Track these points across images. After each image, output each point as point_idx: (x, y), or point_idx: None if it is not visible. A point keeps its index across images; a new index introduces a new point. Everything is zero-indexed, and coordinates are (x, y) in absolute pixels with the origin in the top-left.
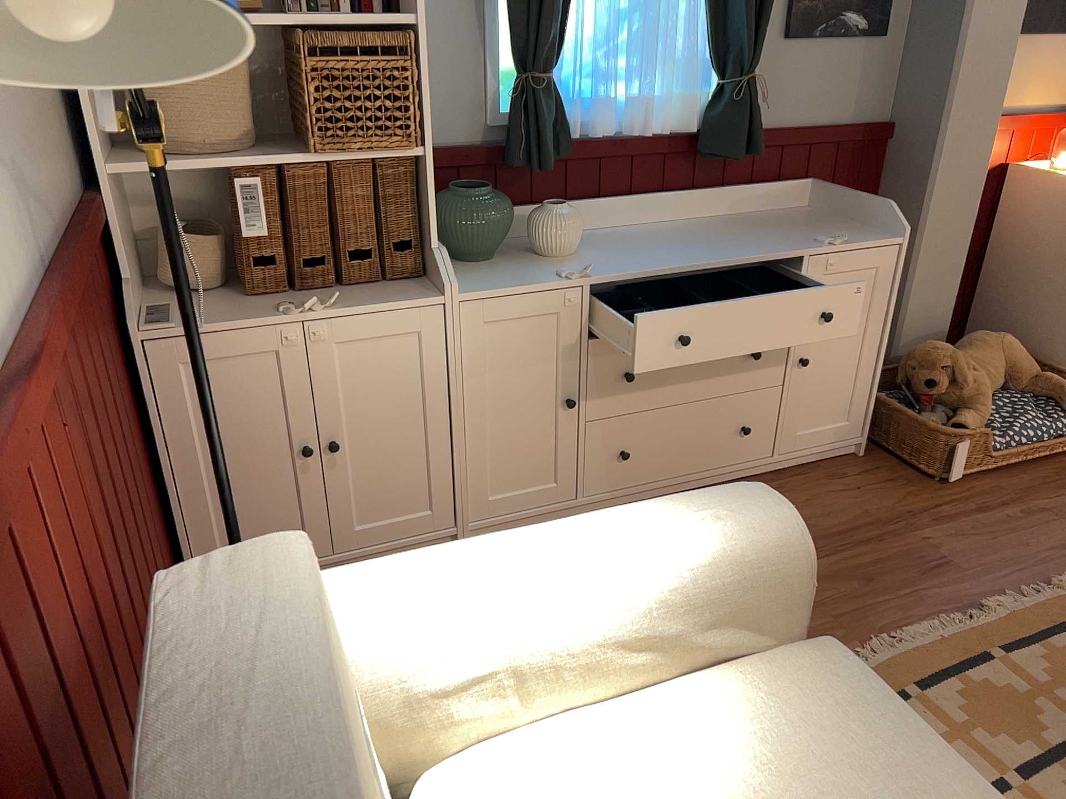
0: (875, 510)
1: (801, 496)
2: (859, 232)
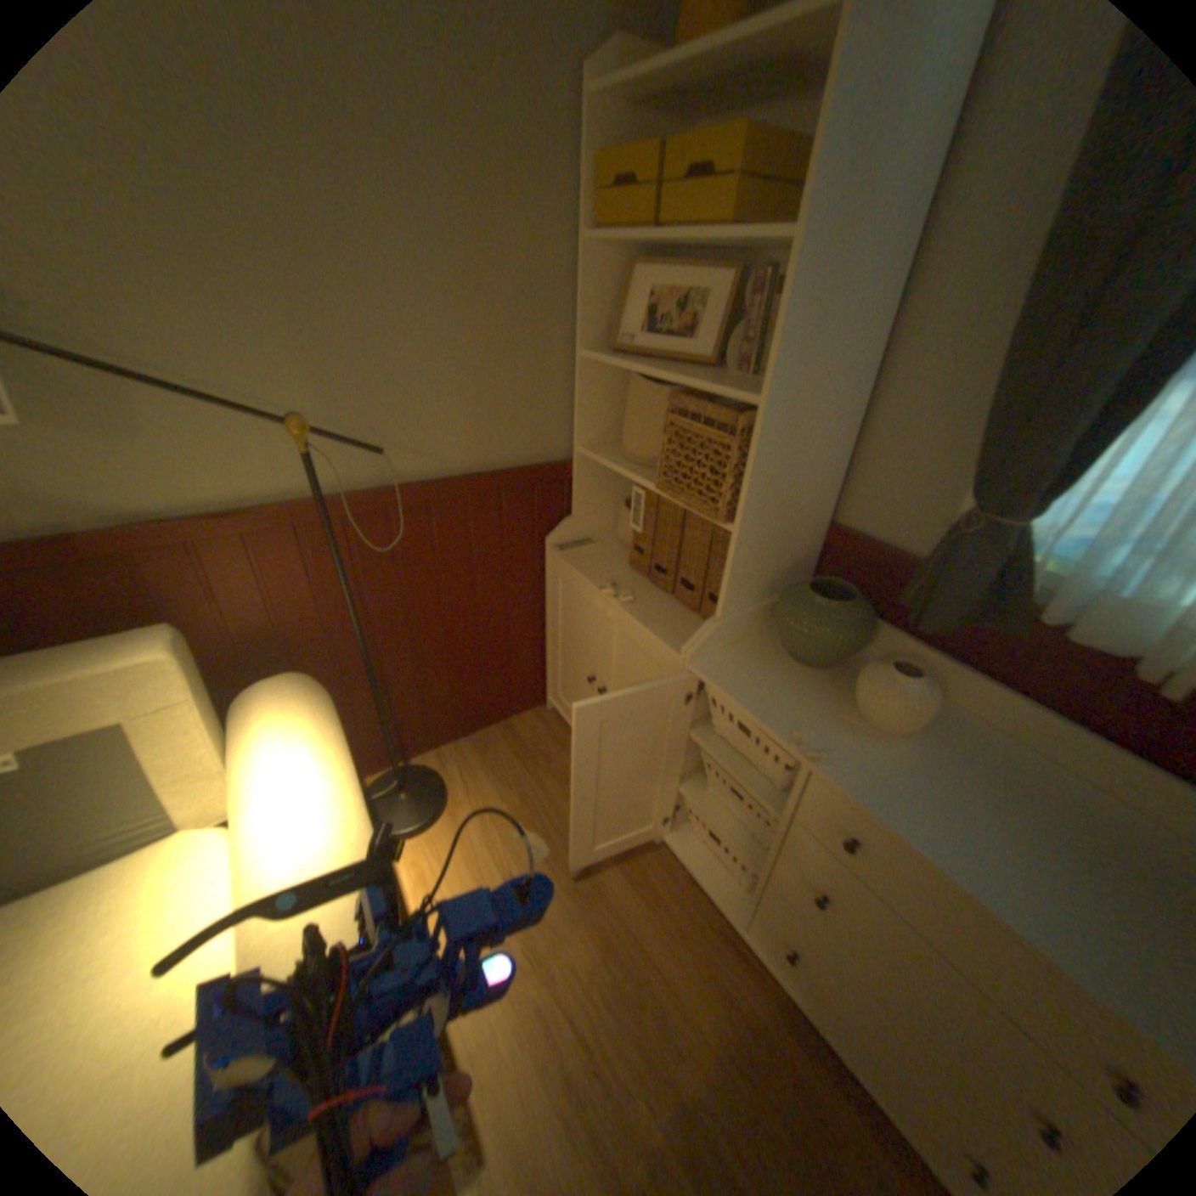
0: None
1: None
2: None
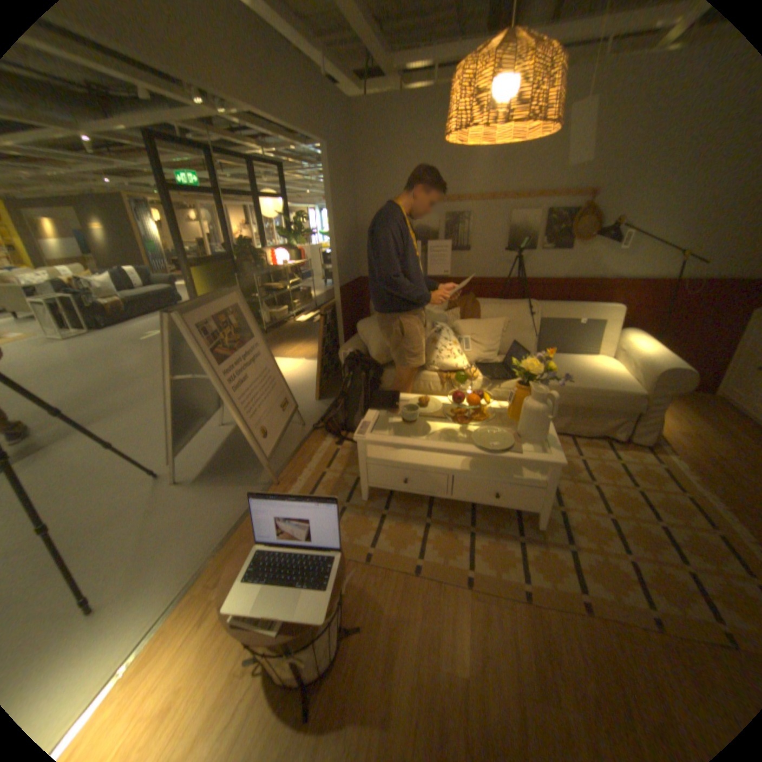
0: None
1: None
2: None
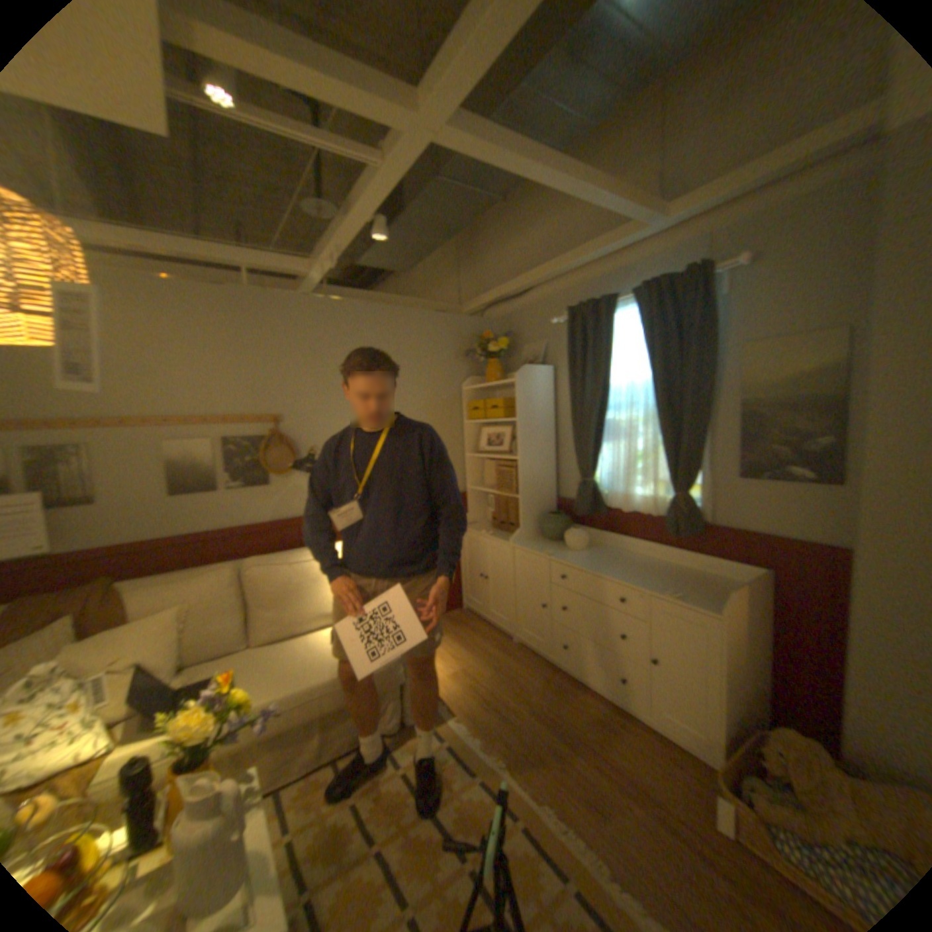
0: (648, 783)
1: (636, 744)
2: (713, 603)
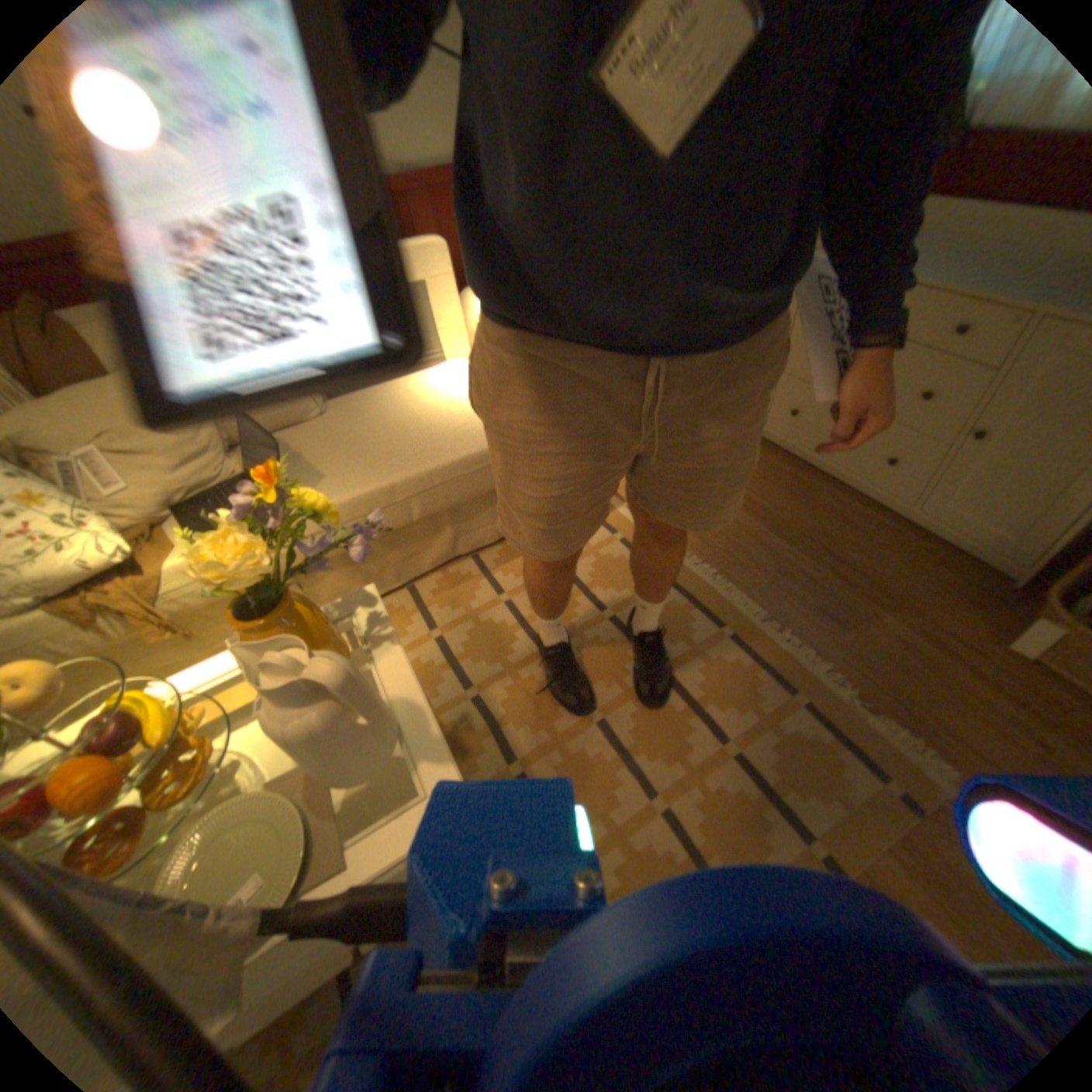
0: (903, 587)
1: (886, 541)
2: None
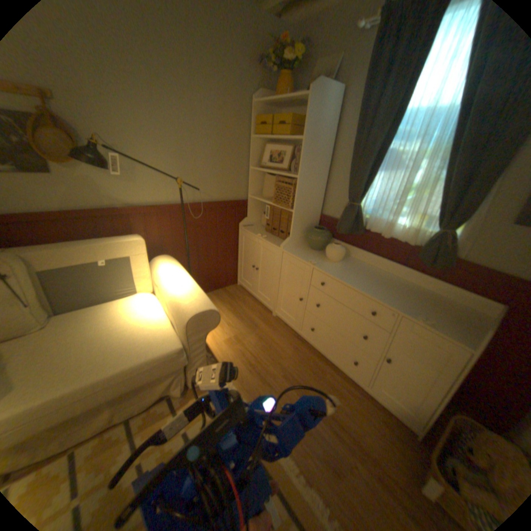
0: (367, 441)
1: (358, 406)
2: (460, 332)
